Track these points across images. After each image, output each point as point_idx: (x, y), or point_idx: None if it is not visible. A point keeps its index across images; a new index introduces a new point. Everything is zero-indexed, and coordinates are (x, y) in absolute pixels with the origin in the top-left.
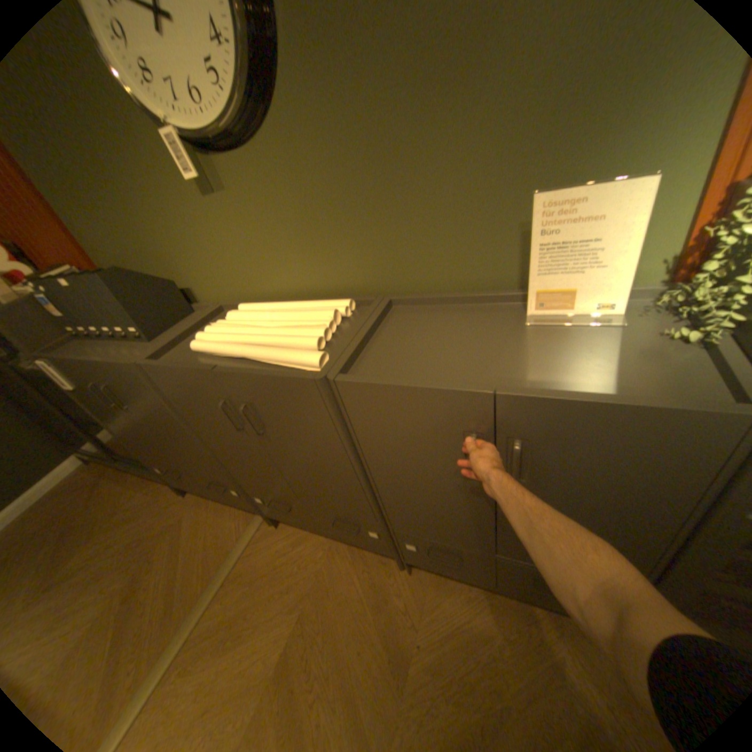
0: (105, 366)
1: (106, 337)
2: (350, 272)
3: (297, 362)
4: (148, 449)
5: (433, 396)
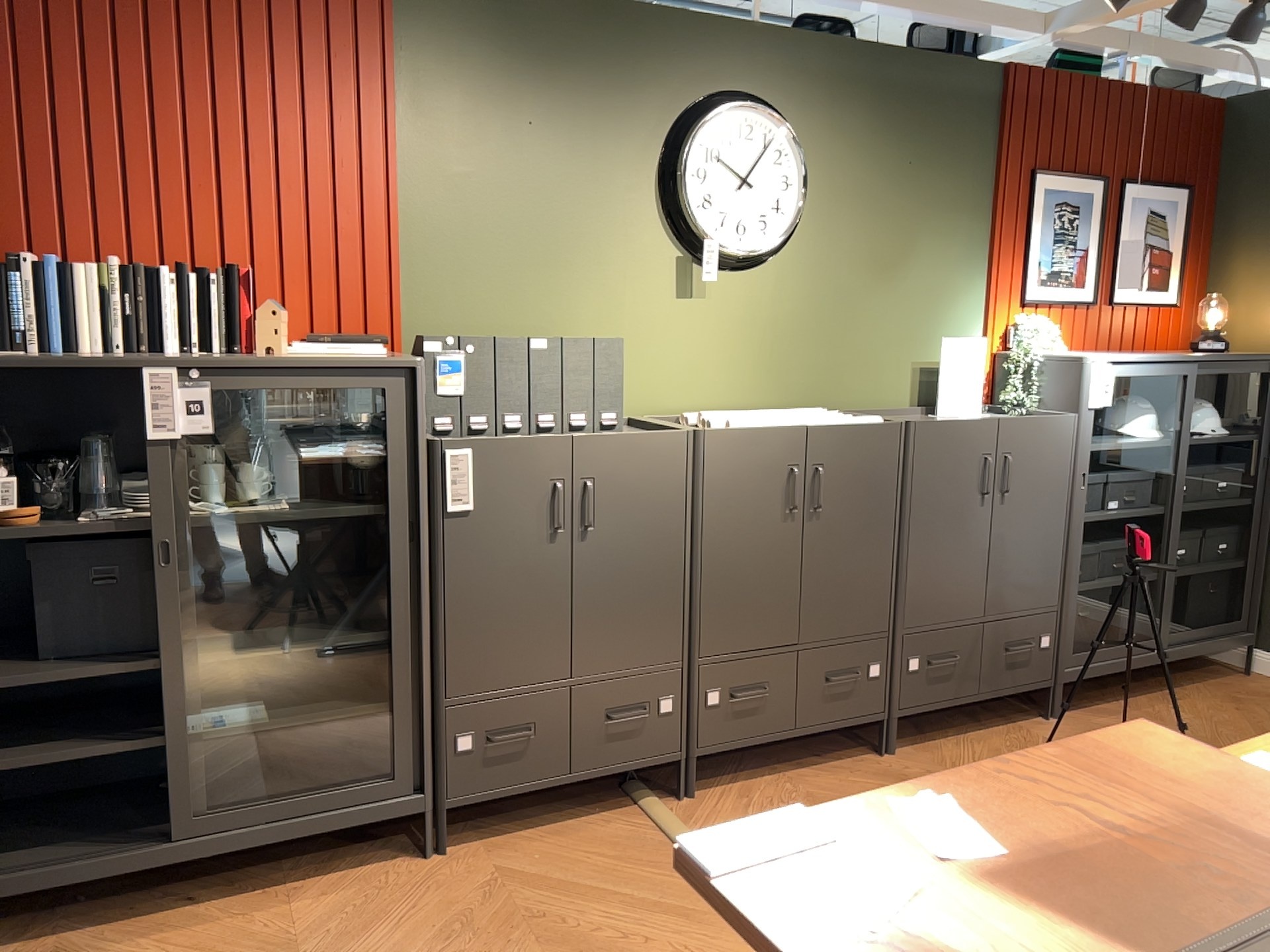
0: (634, 439)
1: (527, 432)
2: (797, 387)
3: (866, 422)
4: (515, 653)
5: (972, 425)
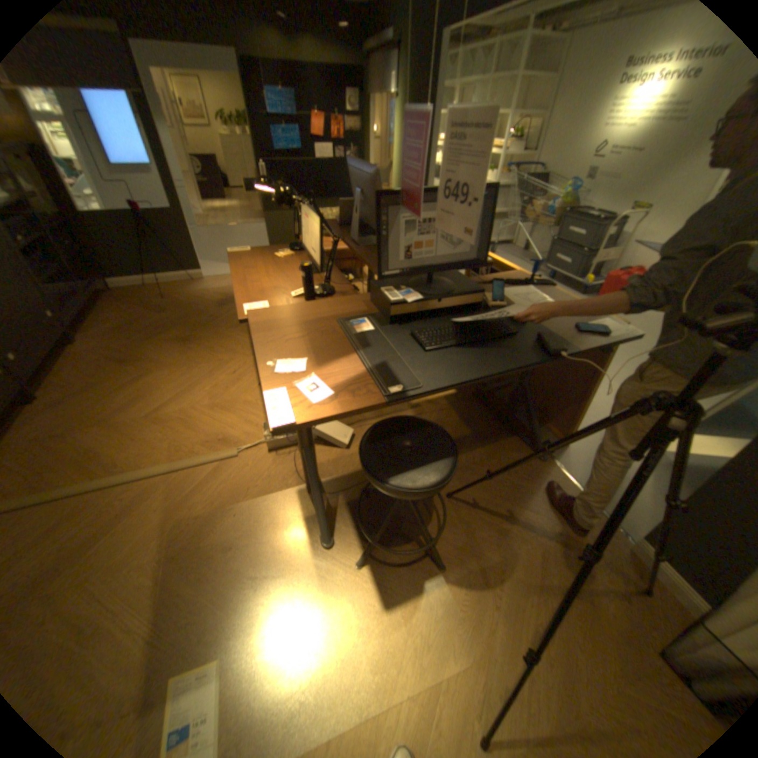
0: None
1: None
2: None
3: None
4: None
5: None
